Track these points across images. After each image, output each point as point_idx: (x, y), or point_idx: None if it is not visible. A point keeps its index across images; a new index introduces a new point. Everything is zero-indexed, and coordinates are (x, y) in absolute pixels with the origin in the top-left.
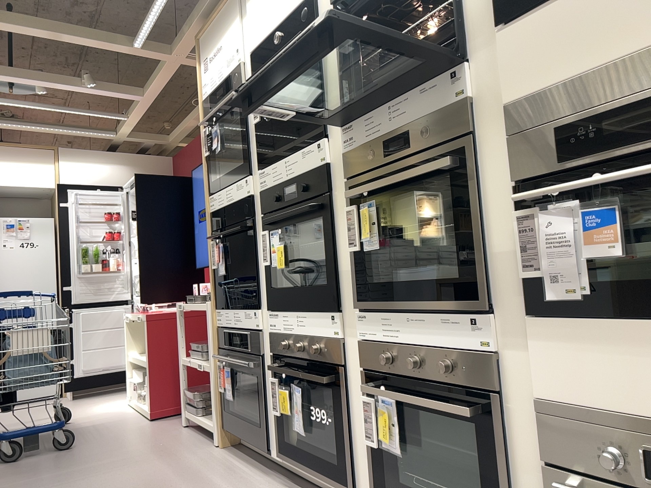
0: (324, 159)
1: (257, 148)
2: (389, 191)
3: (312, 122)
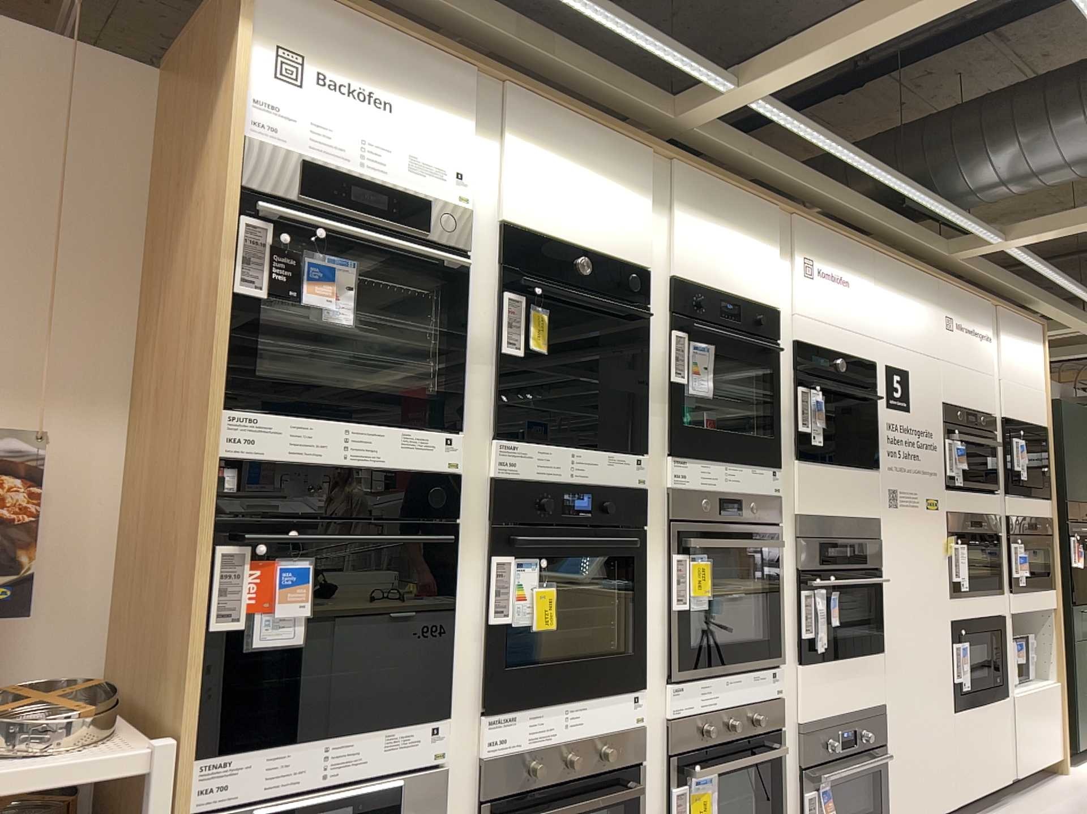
0: (641, 481)
1: (500, 397)
2: (695, 543)
3: (603, 417)
